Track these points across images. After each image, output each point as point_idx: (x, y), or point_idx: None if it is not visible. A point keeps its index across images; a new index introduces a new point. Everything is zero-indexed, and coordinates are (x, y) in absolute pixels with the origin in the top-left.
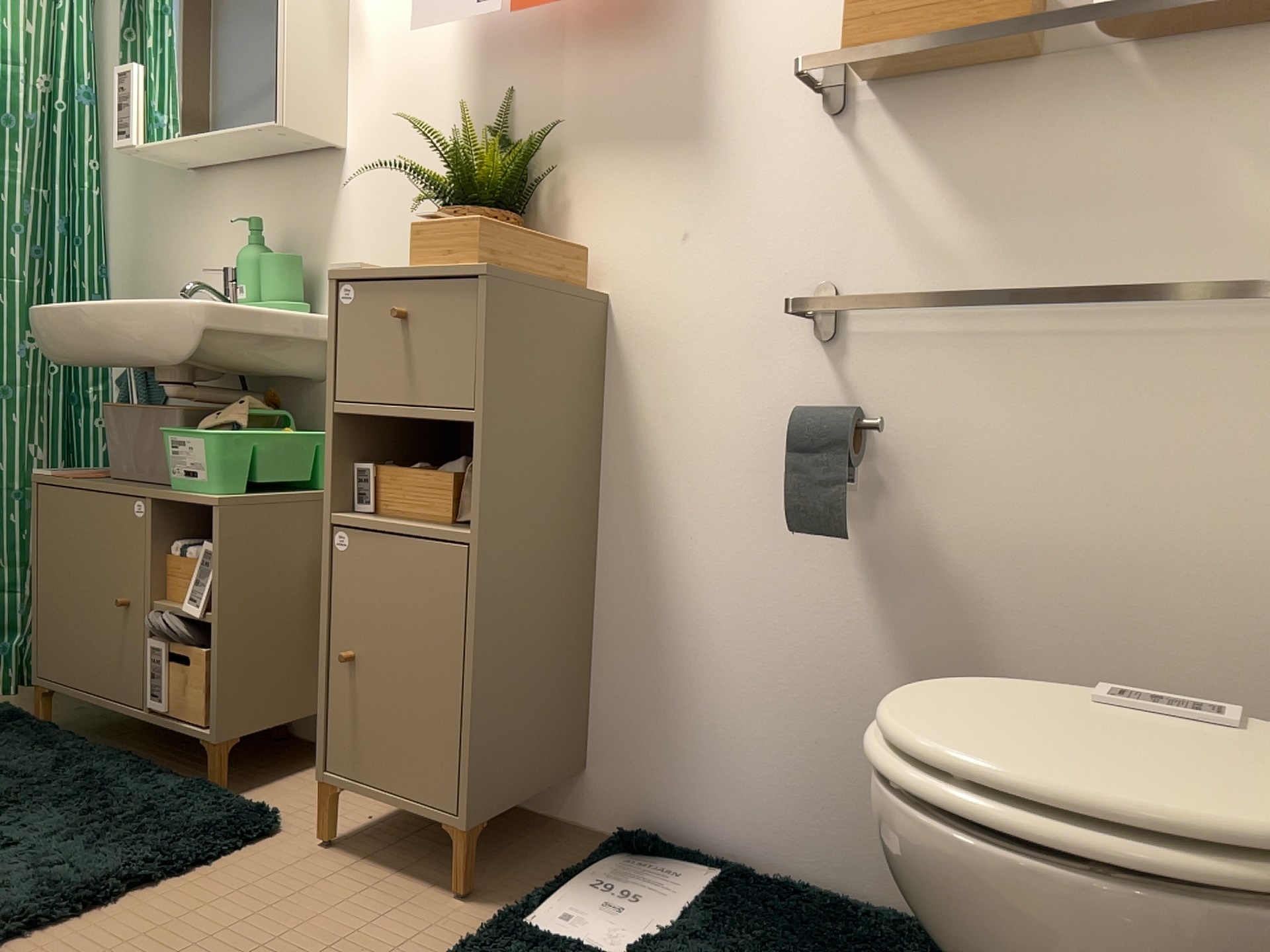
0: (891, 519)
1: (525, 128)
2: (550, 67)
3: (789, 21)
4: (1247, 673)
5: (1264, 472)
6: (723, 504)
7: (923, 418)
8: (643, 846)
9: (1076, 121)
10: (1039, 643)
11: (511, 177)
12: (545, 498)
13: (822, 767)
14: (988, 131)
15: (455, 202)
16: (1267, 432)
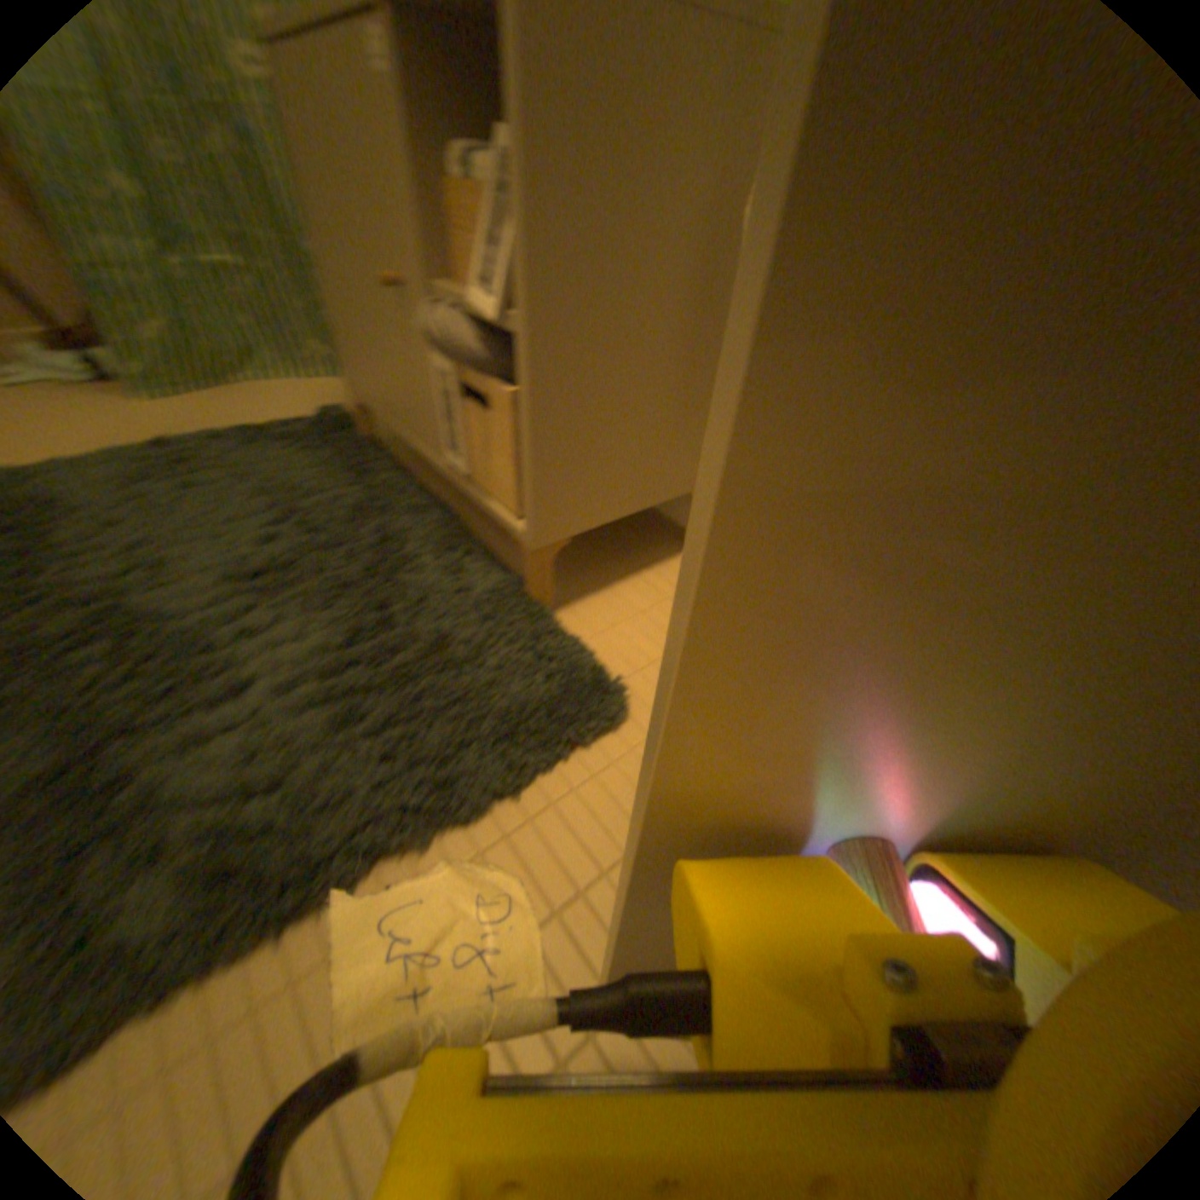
0: None
1: None
2: None
3: None
4: None
5: None
6: None
7: None
8: None
9: None
10: None
11: None
12: None
13: None
14: None
15: None
16: None
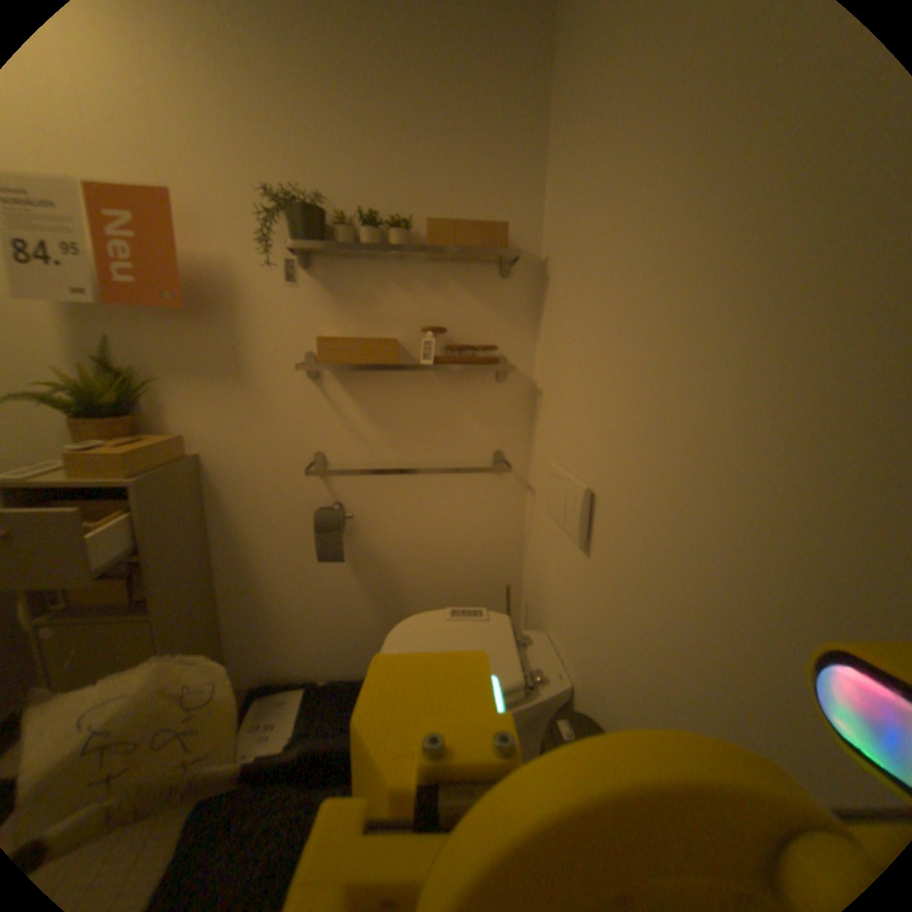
0: (360, 543)
1: (117, 356)
2: (129, 322)
3: (286, 326)
4: (481, 575)
5: (483, 514)
6: (281, 546)
7: (369, 504)
8: (265, 695)
9: (418, 391)
10: (419, 578)
11: (116, 391)
12: (185, 572)
13: (342, 638)
14: (385, 390)
15: (75, 409)
16: (484, 501)
